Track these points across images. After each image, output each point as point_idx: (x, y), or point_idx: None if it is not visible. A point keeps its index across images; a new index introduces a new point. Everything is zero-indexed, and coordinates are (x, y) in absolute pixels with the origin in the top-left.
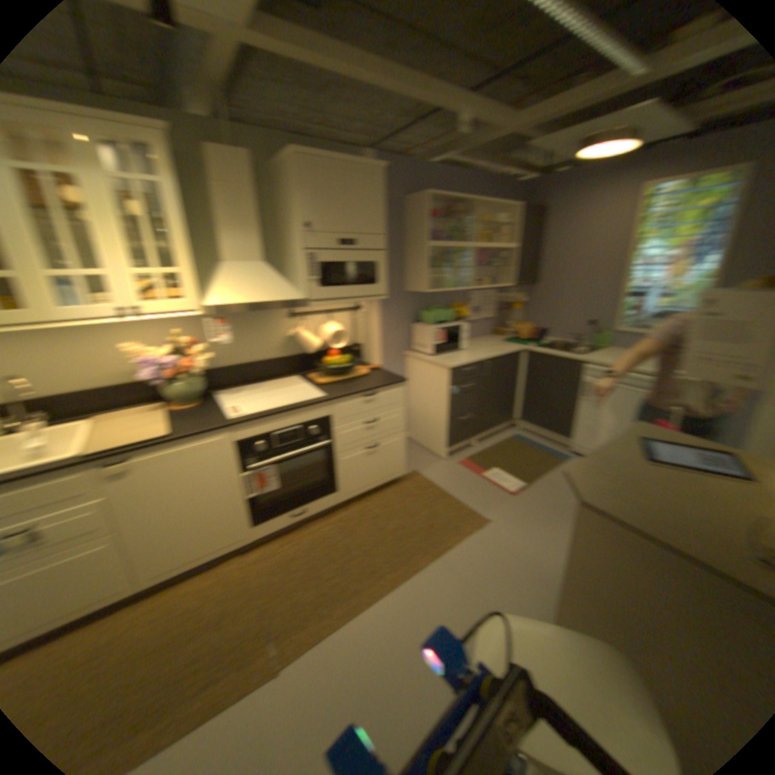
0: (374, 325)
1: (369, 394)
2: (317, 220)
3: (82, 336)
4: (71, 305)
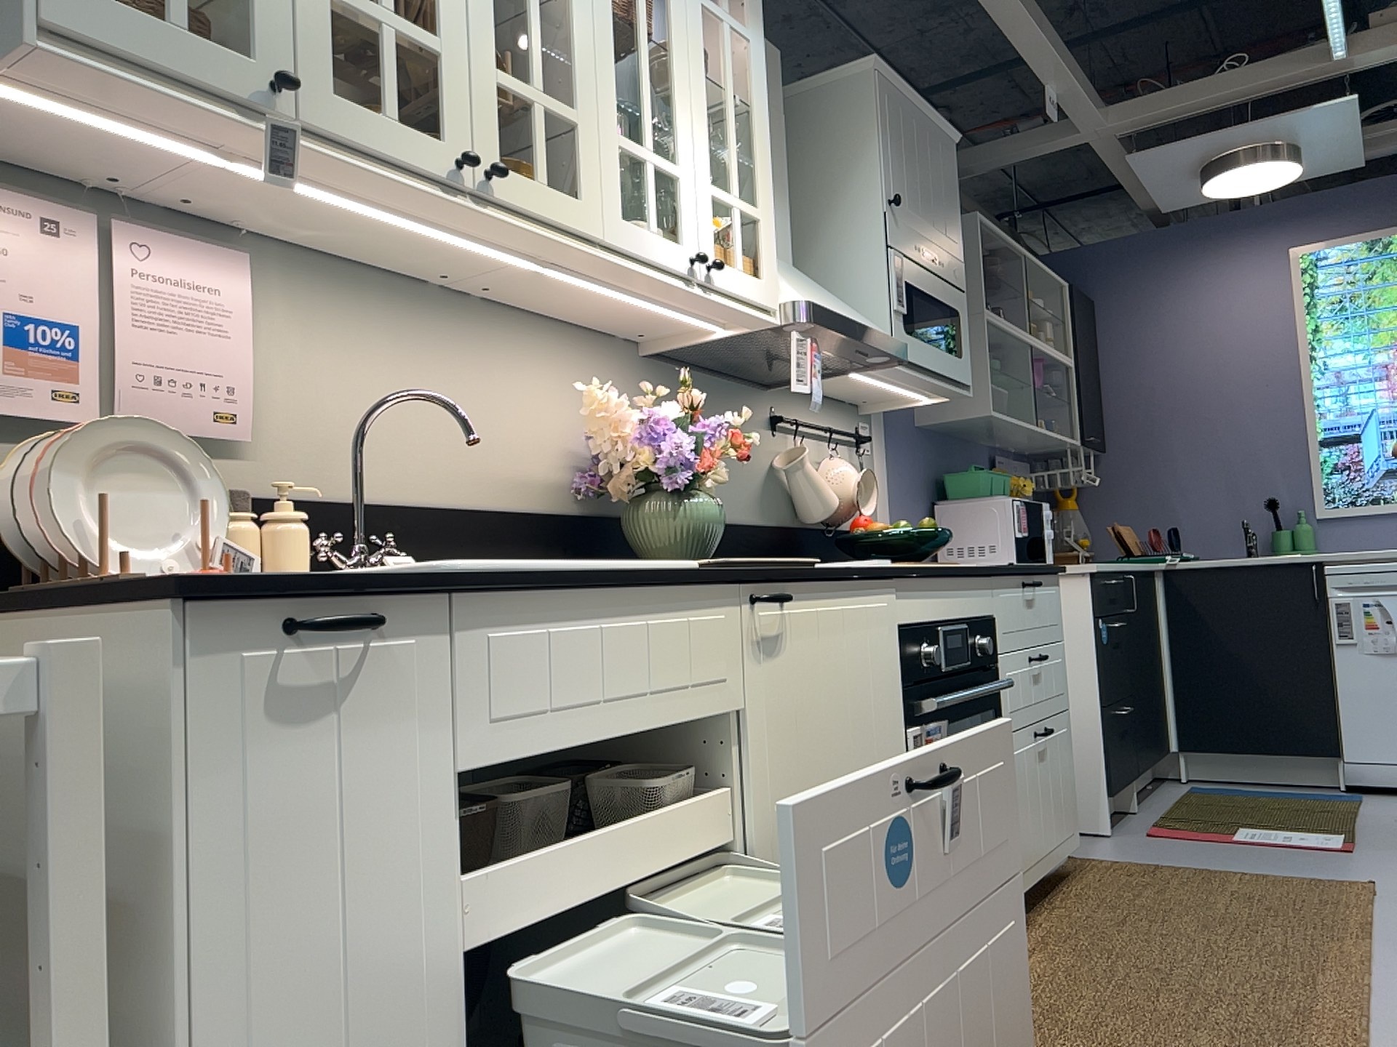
0: (888, 489)
1: (1033, 581)
2: (905, 199)
3: (483, 359)
4: (647, 224)
